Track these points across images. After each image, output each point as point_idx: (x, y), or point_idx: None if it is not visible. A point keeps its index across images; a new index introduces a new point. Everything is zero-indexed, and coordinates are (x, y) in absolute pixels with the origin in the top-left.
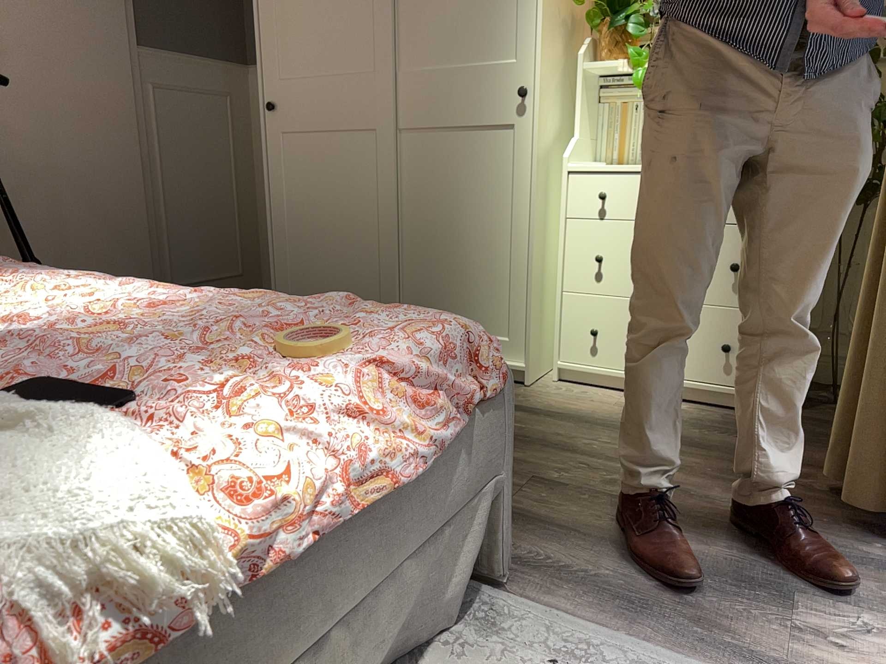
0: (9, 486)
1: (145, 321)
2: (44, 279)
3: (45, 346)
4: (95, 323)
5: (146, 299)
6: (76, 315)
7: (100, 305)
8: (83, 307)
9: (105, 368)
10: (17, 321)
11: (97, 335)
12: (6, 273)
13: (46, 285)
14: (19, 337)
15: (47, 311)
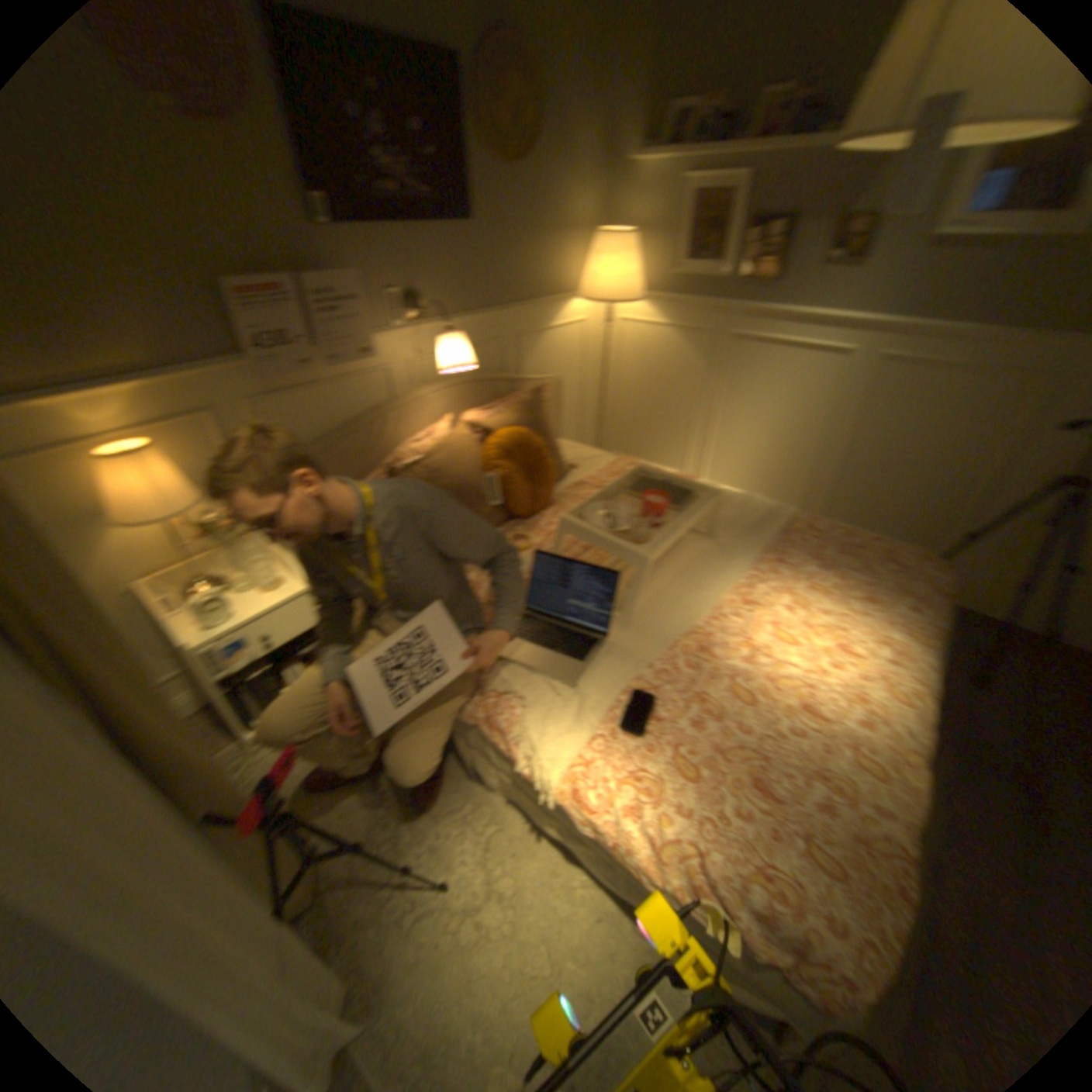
0: (577, 725)
1: (798, 713)
2: (885, 629)
3: (717, 685)
4: (787, 689)
5: (860, 699)
6: (801, 675)
7: (816, 681)
8: (827, 671)
9: (687, 720)
10: (760, 659)
11: (755, 698)
12: (907, 601)
13: (879, 633)
14: (740, 668)
15: (813, 657)
